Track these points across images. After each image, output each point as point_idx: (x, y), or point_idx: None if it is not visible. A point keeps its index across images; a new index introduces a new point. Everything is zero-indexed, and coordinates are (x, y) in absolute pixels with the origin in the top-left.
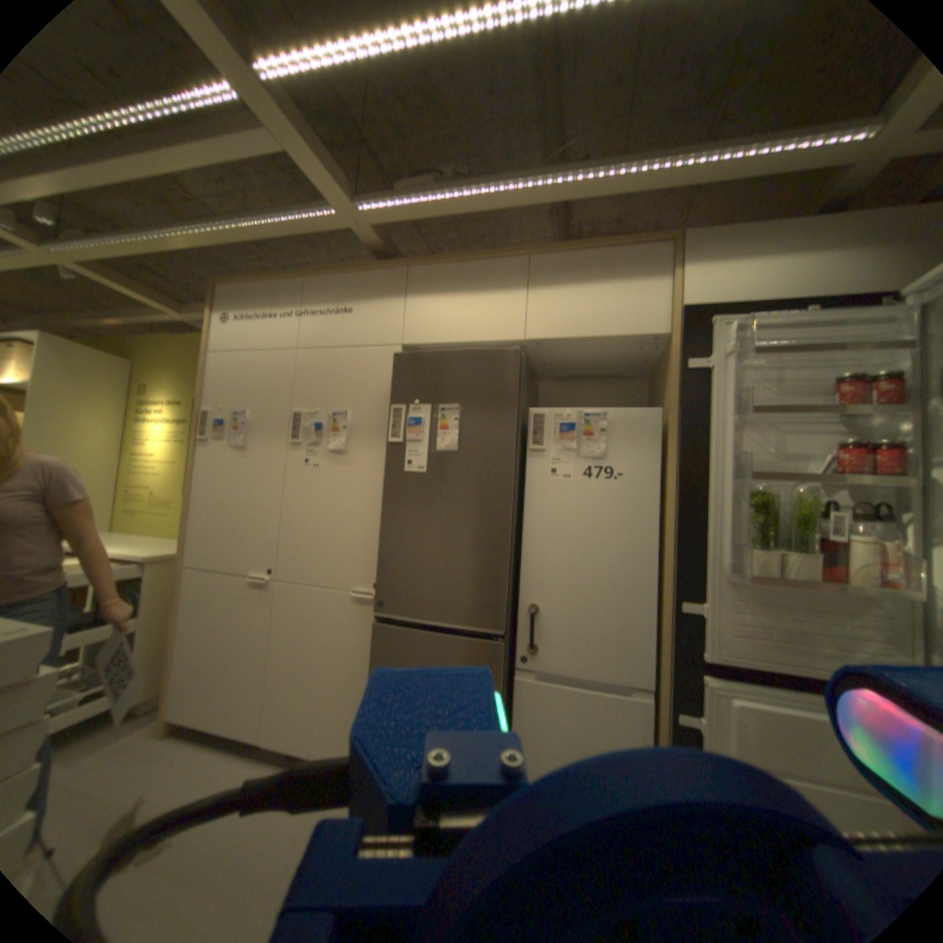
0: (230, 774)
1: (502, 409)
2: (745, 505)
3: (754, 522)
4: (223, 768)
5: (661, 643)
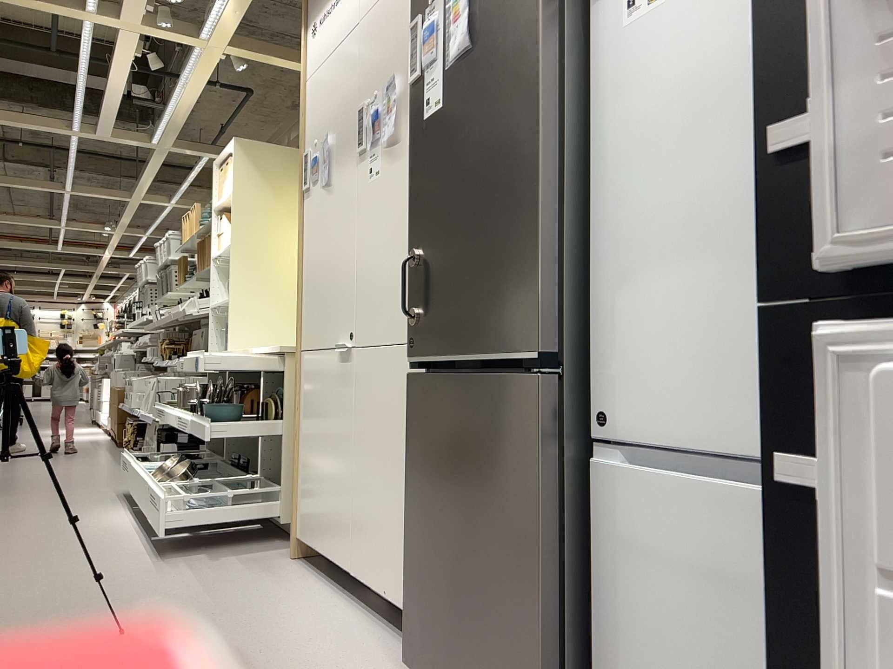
0: (320, 600)
1: None
2: None
3: None
4: (320, 593)
5: None
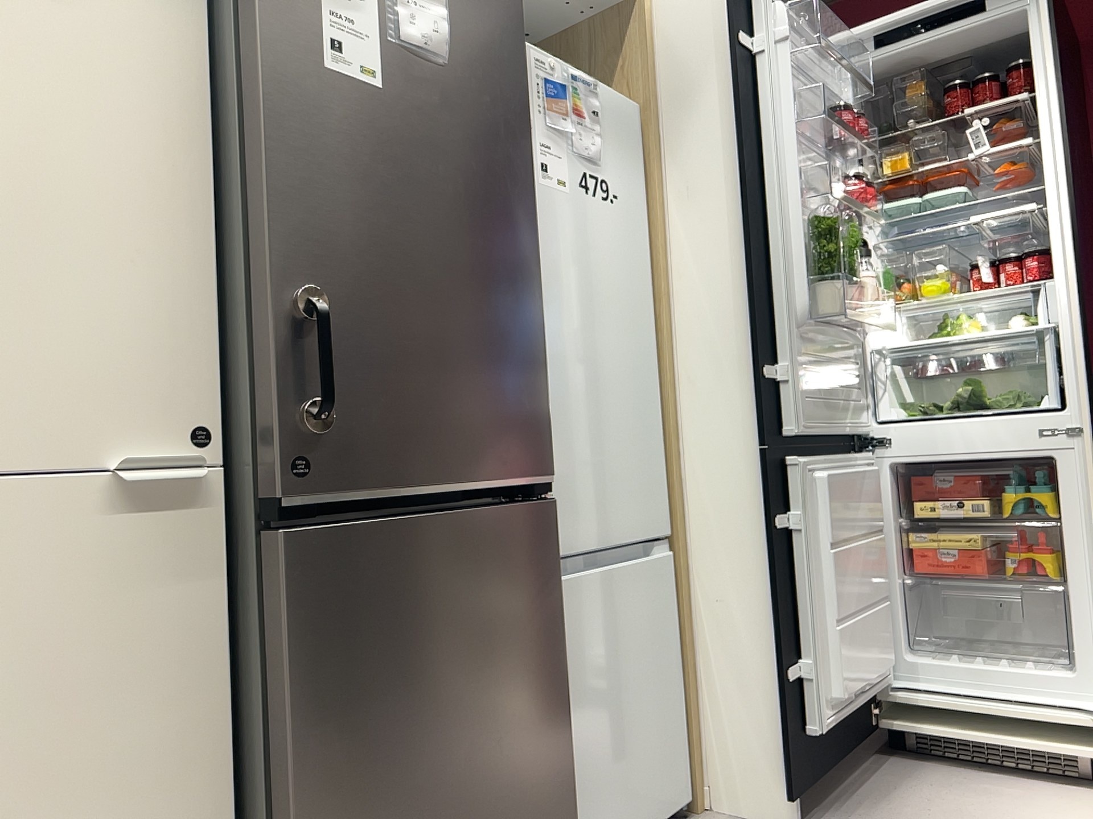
0: None
1: (504, 0)
2: (804, 233)
3: (804, 257)
4: None
5: (665, 464)
